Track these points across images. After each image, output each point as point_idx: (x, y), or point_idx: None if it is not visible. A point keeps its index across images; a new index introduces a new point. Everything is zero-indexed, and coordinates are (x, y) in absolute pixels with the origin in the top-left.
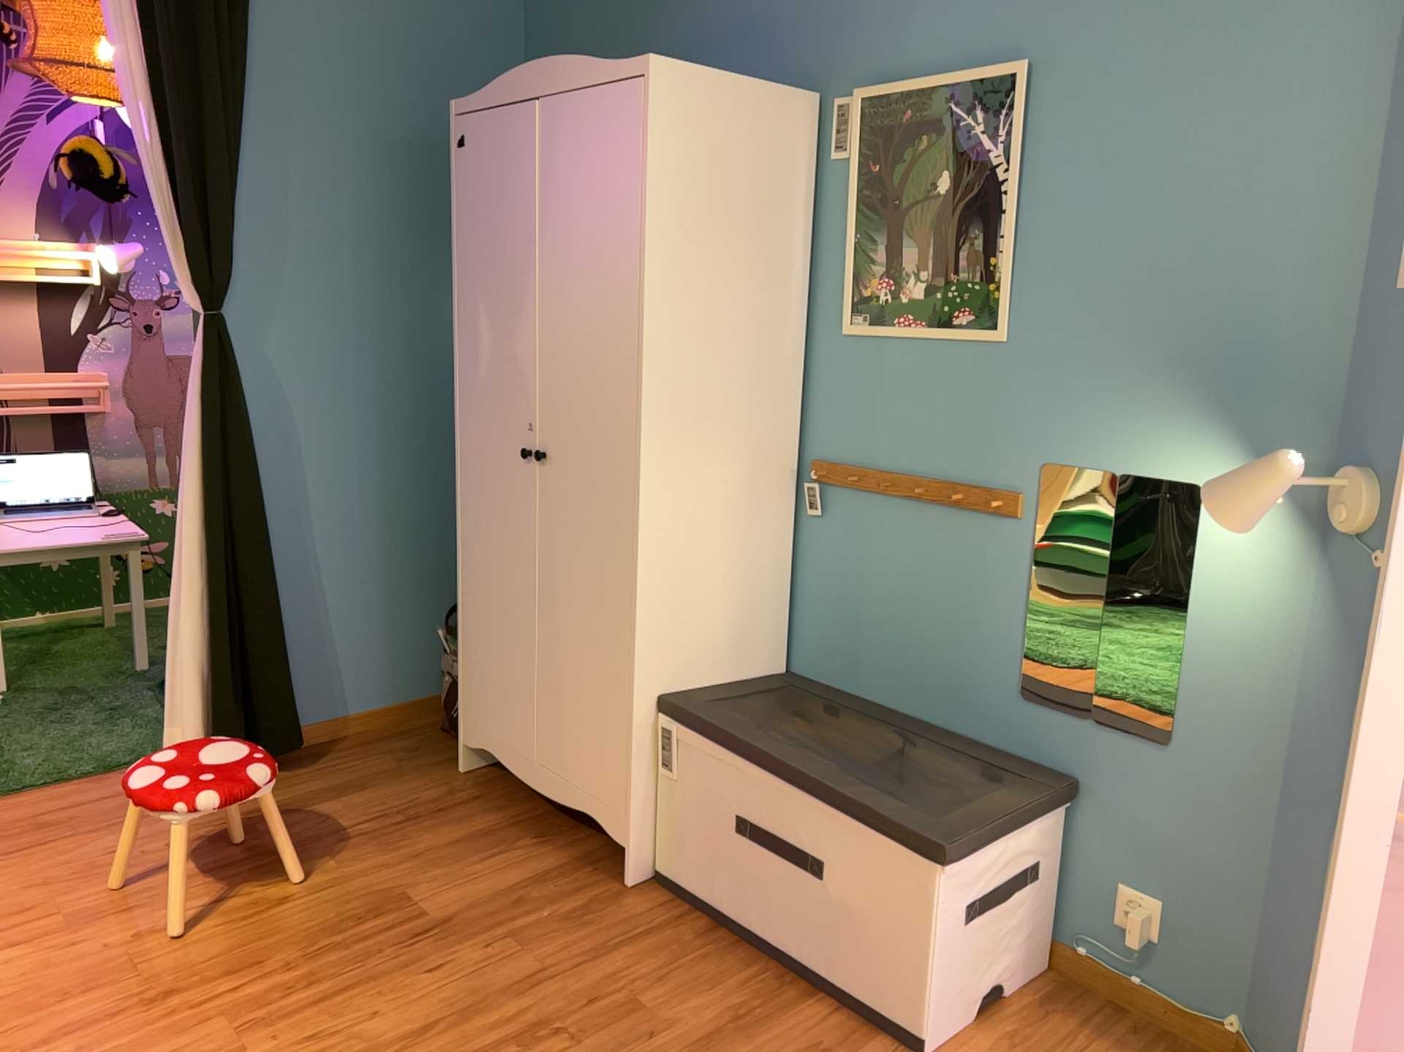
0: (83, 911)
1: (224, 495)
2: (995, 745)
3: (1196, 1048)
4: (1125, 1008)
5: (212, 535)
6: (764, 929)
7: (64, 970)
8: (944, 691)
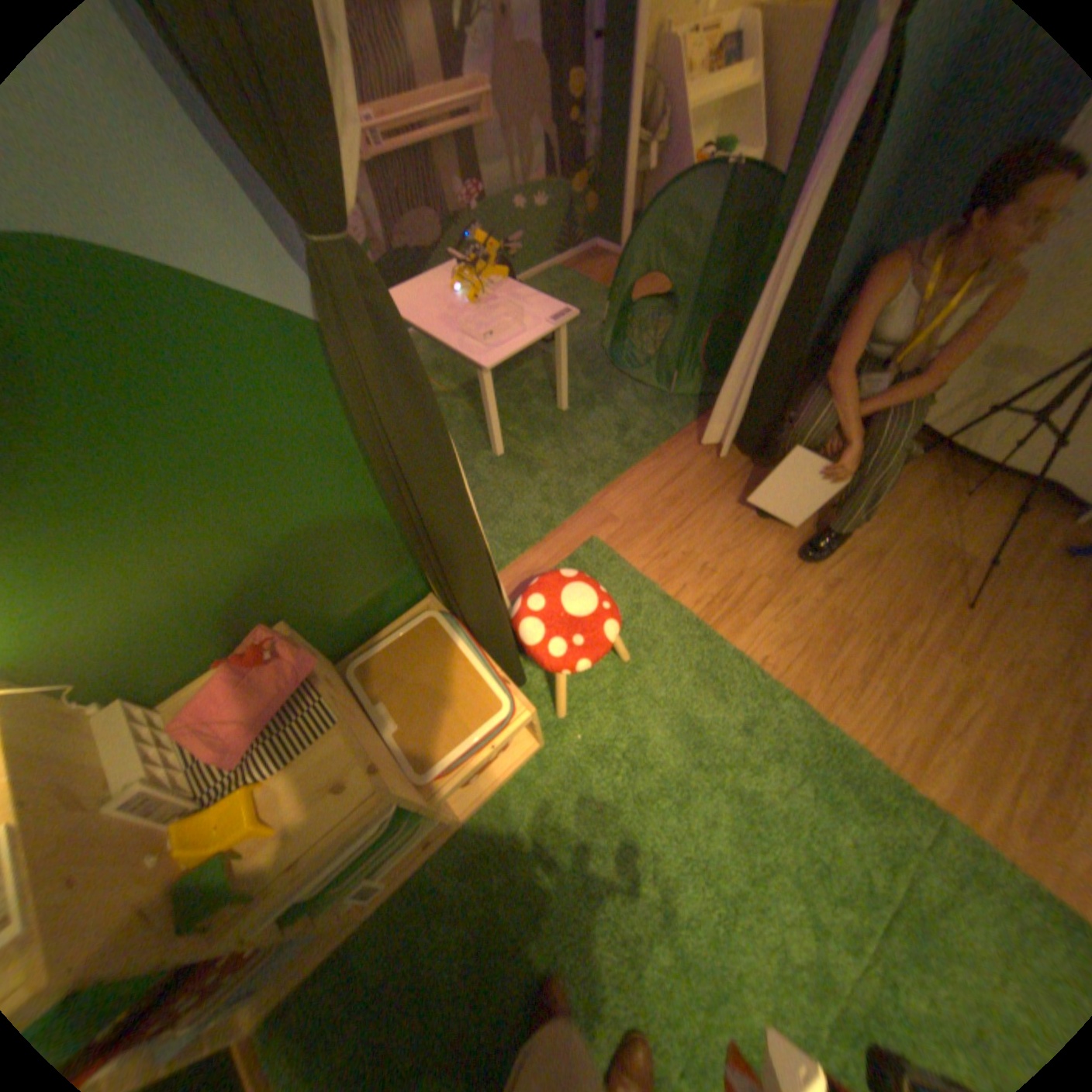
0: (772, 571)
1: (826, 254)
2: None
3: None
4: None
5: (814, 295)
6: None
7: (814, 621)
8: None
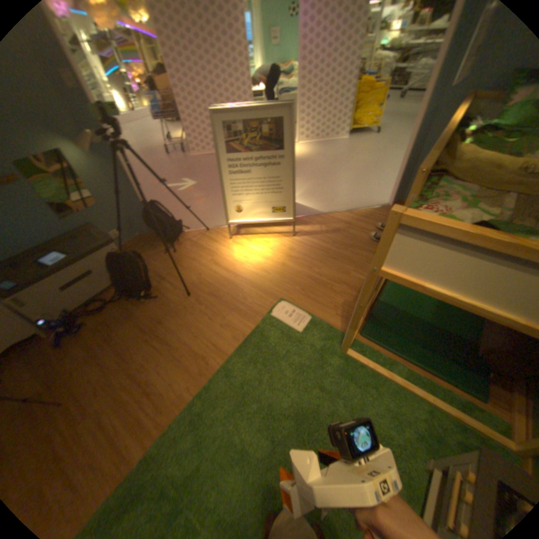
0: None
1: None
2: (66, 233)
3: (138, 241)
4: (126, 248)
5: None
6: (87, 296)
7: None
8: (42, 234)
